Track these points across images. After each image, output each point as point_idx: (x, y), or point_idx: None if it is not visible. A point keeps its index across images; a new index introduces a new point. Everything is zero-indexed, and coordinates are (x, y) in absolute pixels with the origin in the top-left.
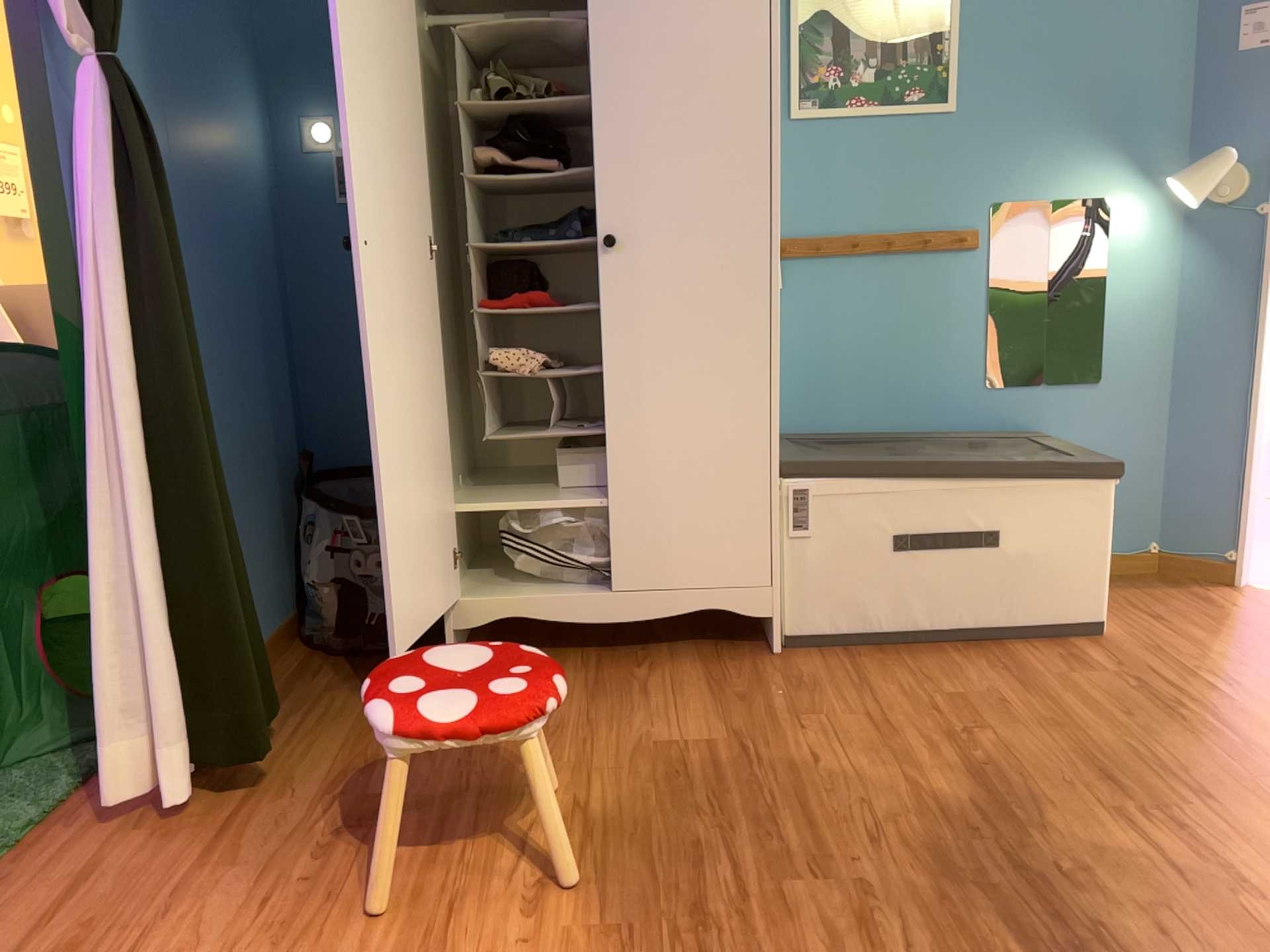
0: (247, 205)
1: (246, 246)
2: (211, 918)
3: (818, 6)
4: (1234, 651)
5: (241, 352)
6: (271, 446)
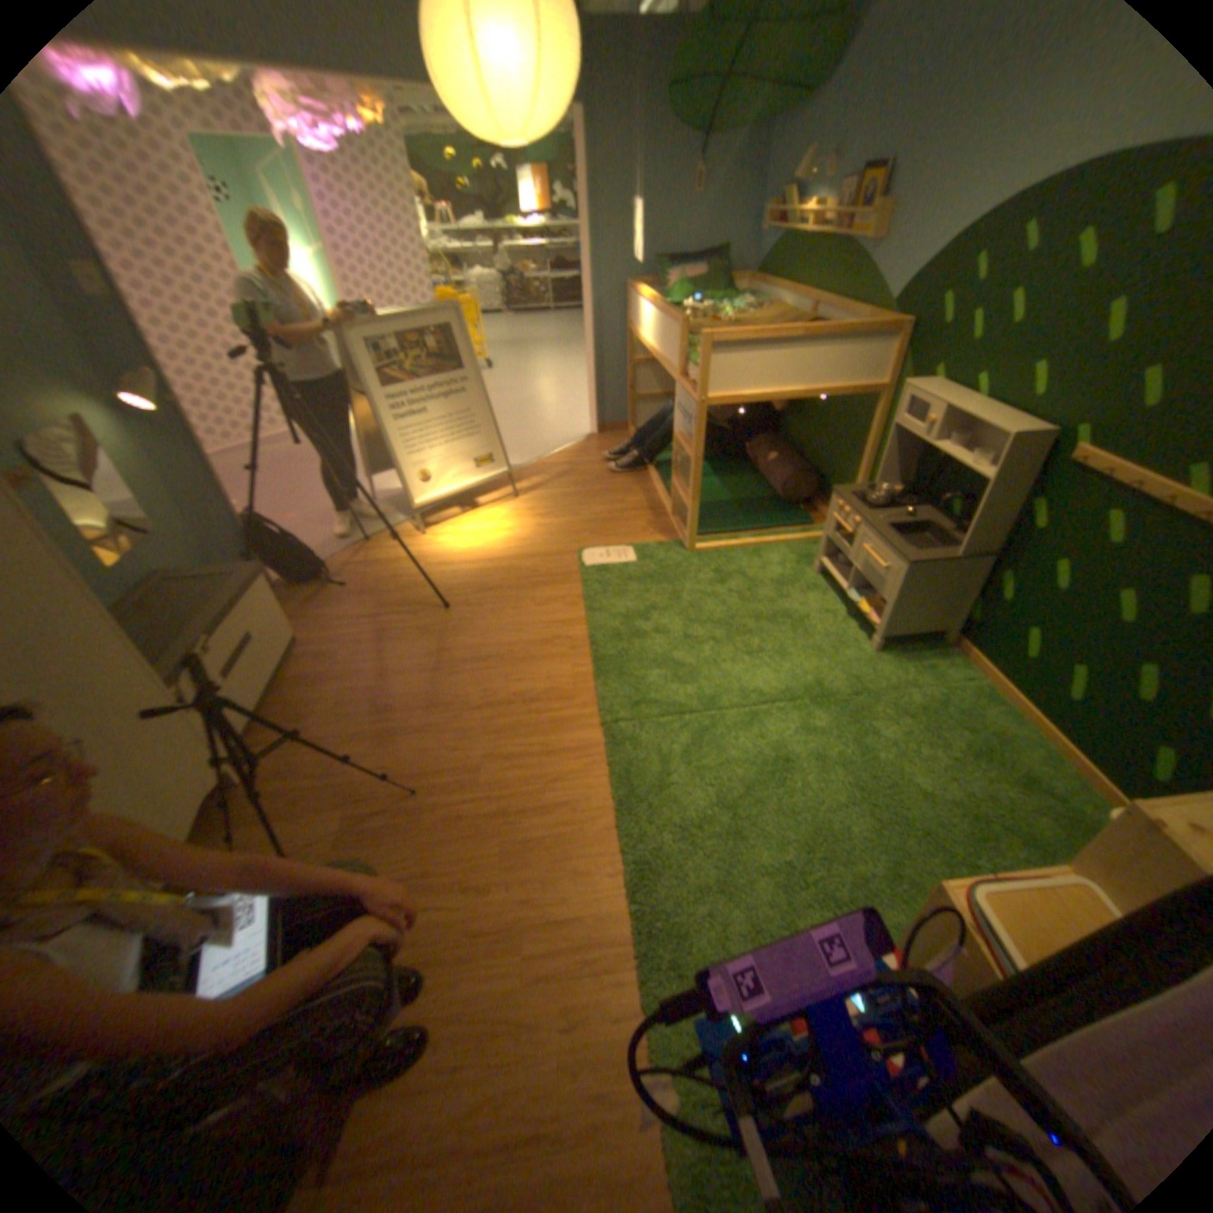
0: None
1: None
2: (460, 1095)
3: None
4: (337, 607)
5: None
6: None
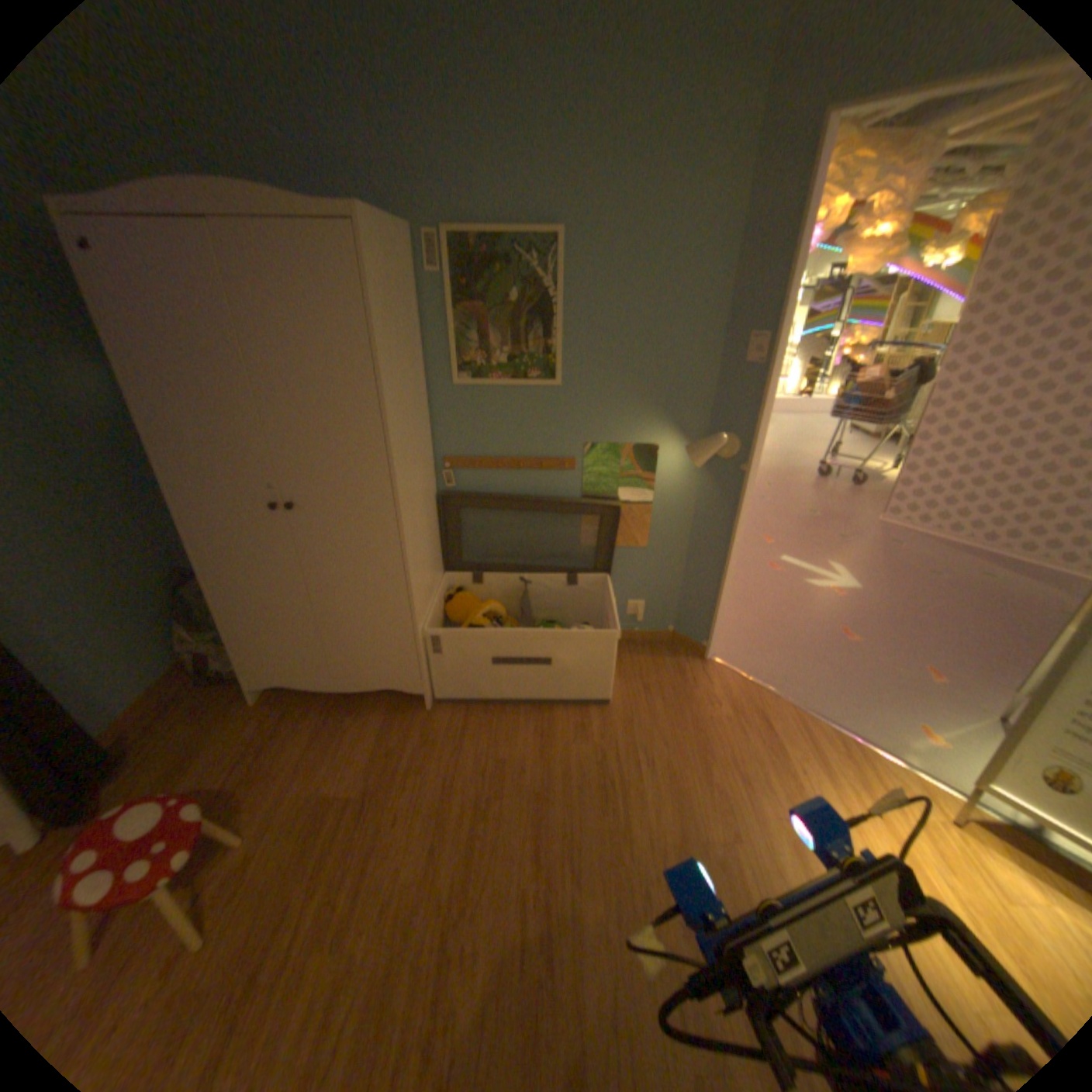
0: (88, 439)
1: (92, 467)
2: None
3: (466, 308)
4: (672, 725)
5: (97, 537)
6: (144, 576)
